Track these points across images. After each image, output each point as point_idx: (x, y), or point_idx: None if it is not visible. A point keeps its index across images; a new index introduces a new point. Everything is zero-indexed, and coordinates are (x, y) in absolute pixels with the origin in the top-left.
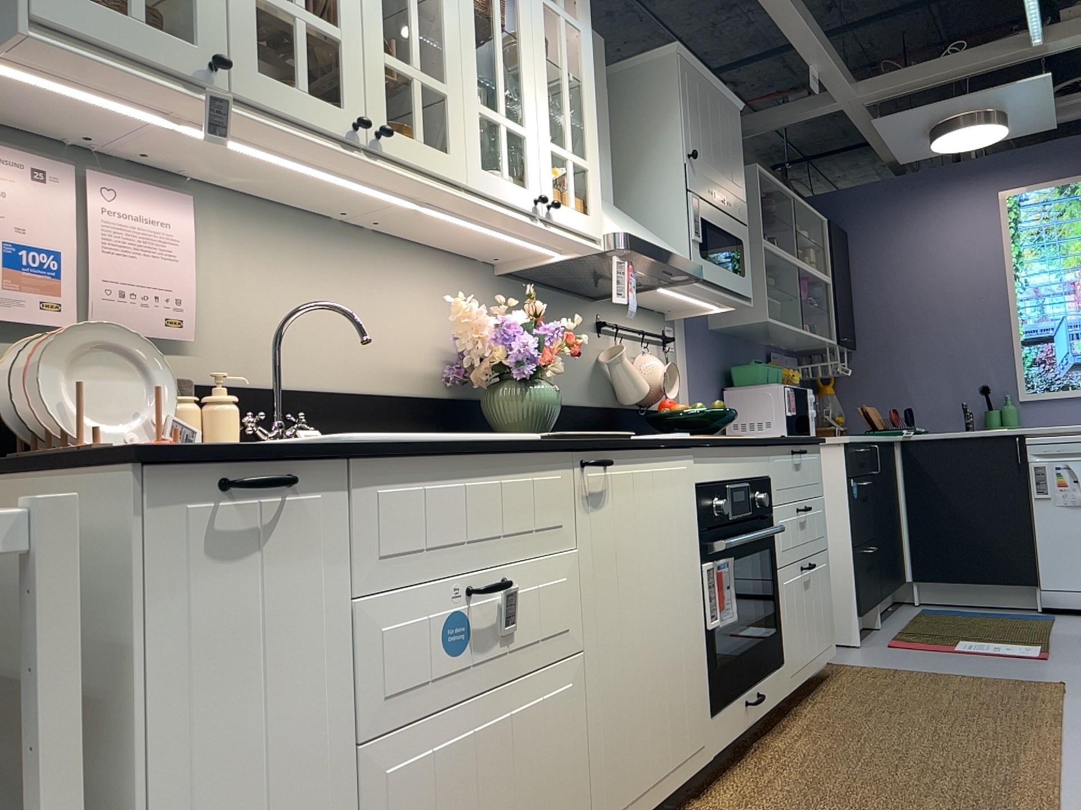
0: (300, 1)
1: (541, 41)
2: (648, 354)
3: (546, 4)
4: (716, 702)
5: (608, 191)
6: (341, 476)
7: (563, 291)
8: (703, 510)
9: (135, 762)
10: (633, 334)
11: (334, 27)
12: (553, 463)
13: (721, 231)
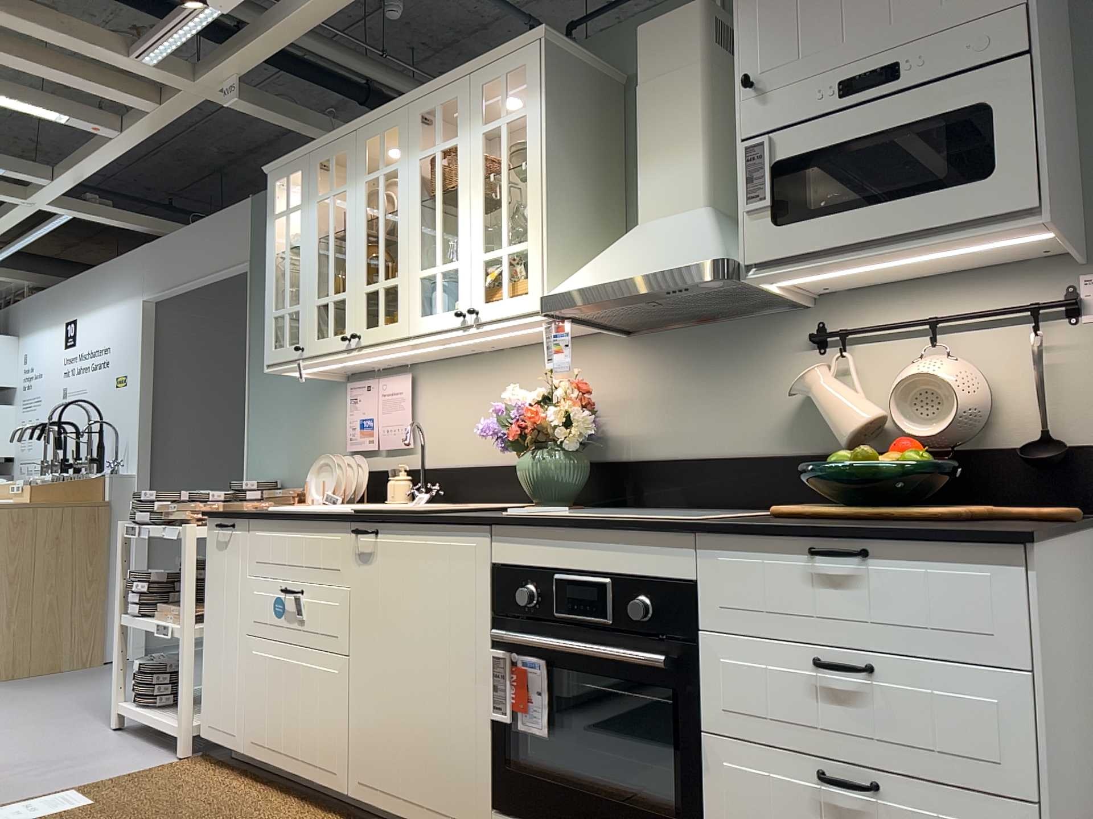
0: (331, 292)
1: (476, 171)
2: (935, 356)
3: (484, 132)
4: (502, 803)
5: (685, 199)
6: (248, 525)
7: (725, 319)
8: (500, 595)
9: (206, 603)
10: (922, 328)
11: (343, 292)
12: (335, 528)
13: (873, 138)
